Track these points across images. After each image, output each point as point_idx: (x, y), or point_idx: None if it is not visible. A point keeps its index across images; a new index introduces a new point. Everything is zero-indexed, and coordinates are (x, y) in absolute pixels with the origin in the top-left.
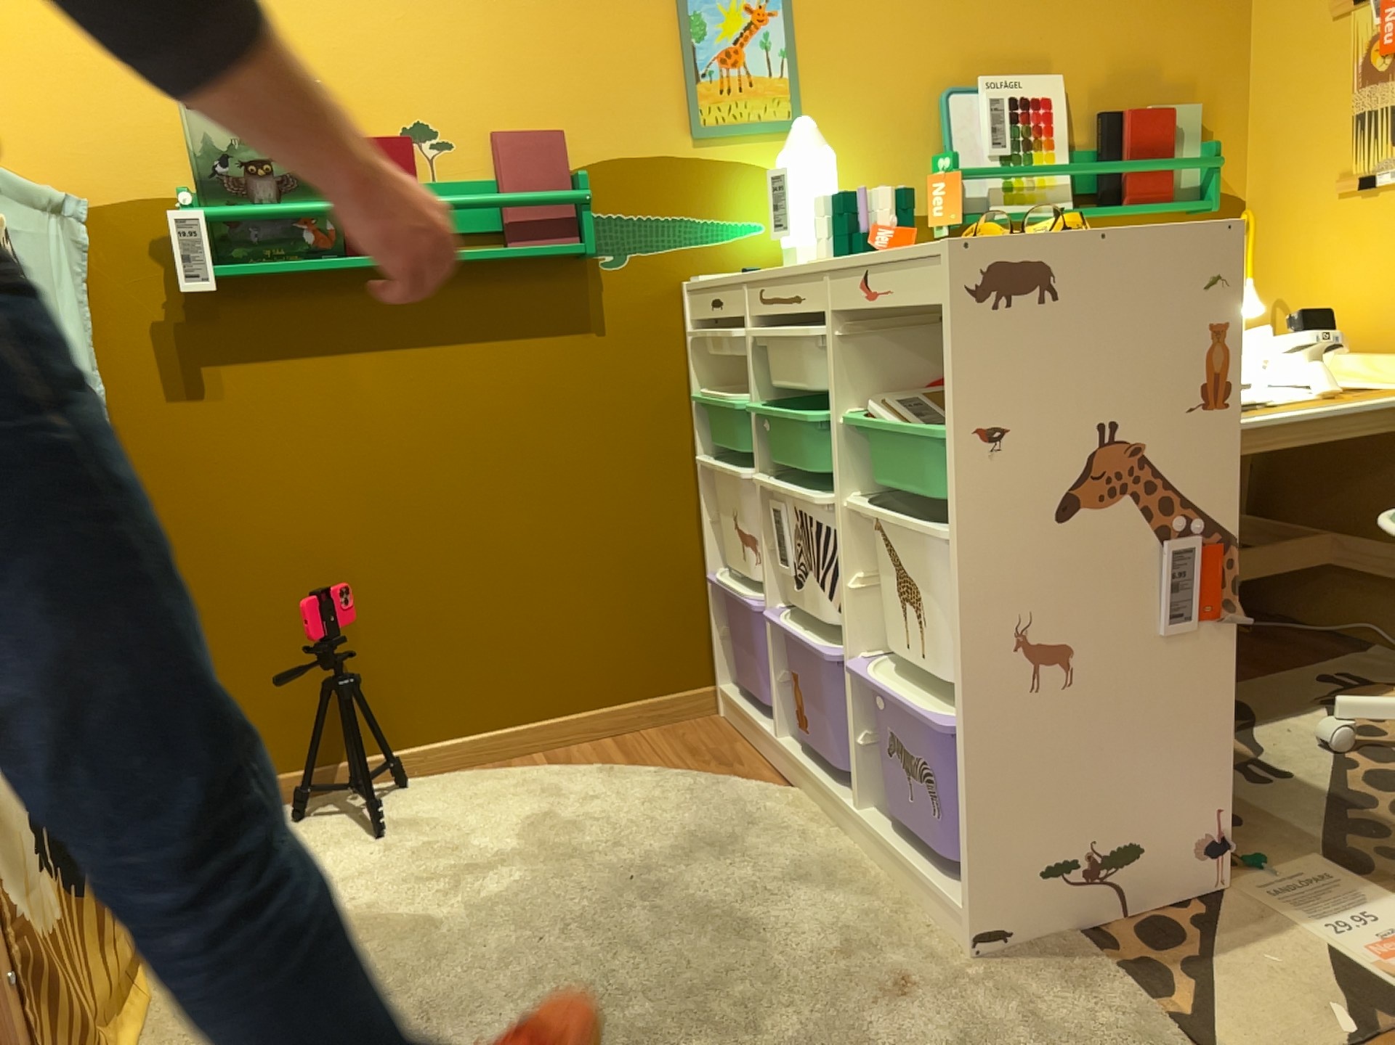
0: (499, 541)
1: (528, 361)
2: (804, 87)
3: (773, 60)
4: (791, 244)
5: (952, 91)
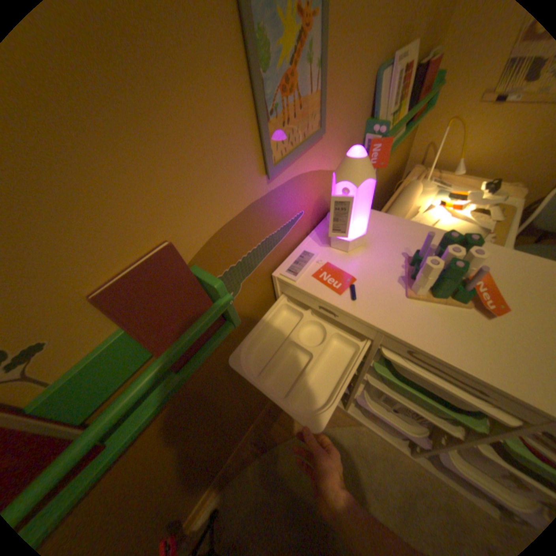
0: (215, 432)
1: (203, 379)
2: (327, 91)
3: (314, 72)
4: (341, 235)
5: (386, 67)
